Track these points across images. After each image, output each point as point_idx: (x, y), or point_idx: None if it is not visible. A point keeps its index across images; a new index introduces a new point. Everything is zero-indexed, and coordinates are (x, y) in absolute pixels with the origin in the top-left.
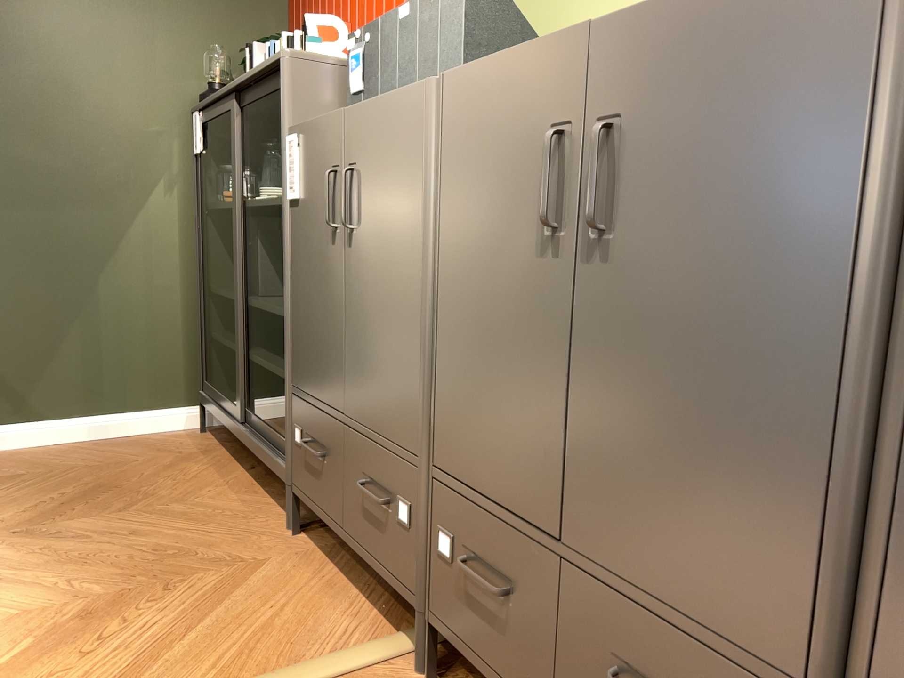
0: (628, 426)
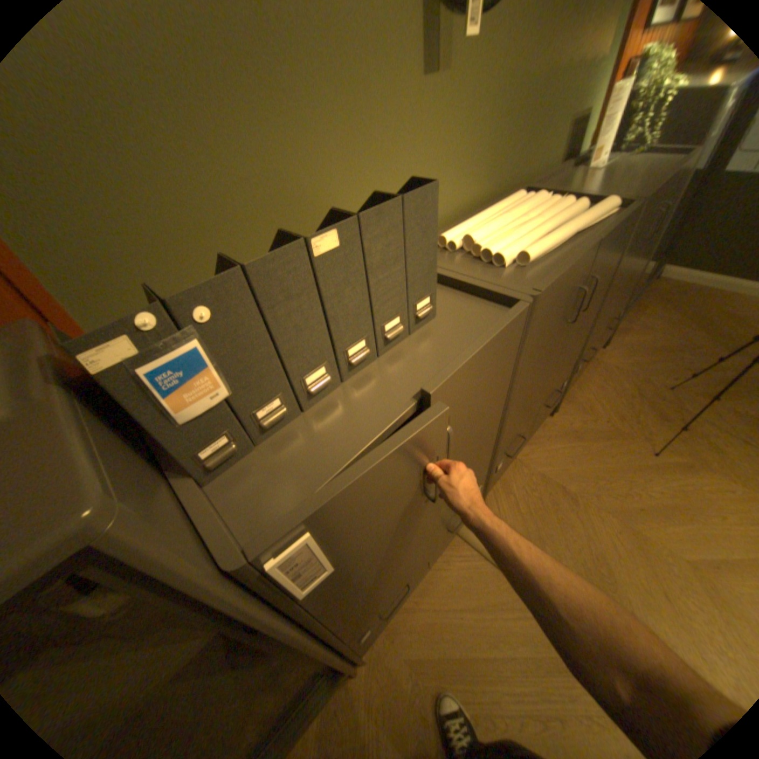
0: (567, 354)
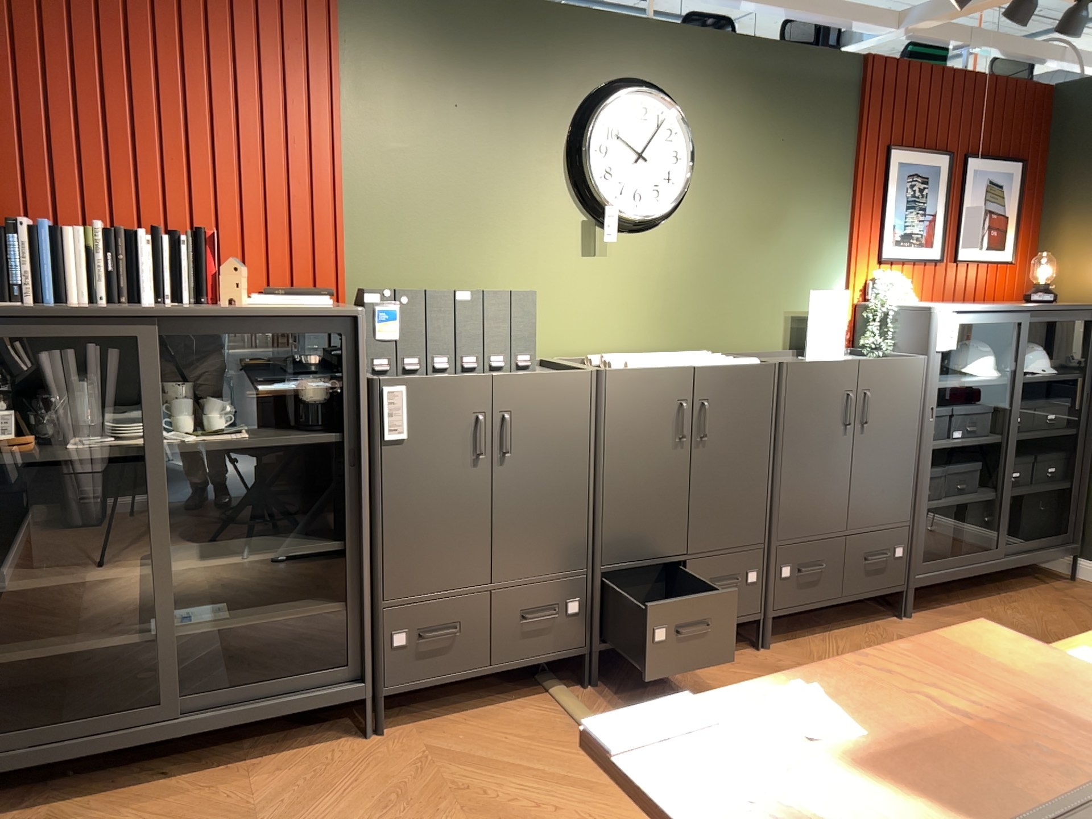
0: (714, 500)
